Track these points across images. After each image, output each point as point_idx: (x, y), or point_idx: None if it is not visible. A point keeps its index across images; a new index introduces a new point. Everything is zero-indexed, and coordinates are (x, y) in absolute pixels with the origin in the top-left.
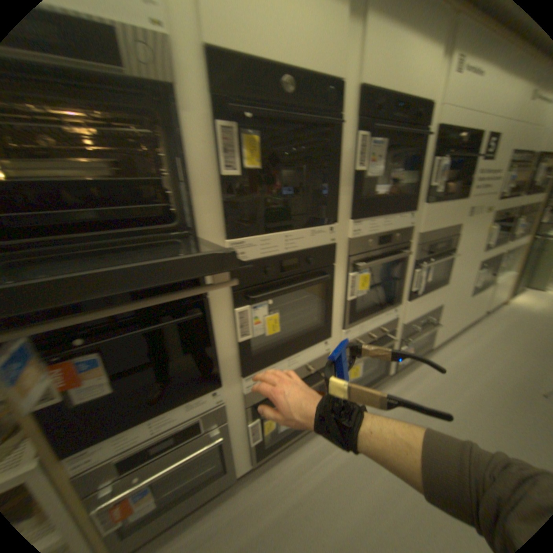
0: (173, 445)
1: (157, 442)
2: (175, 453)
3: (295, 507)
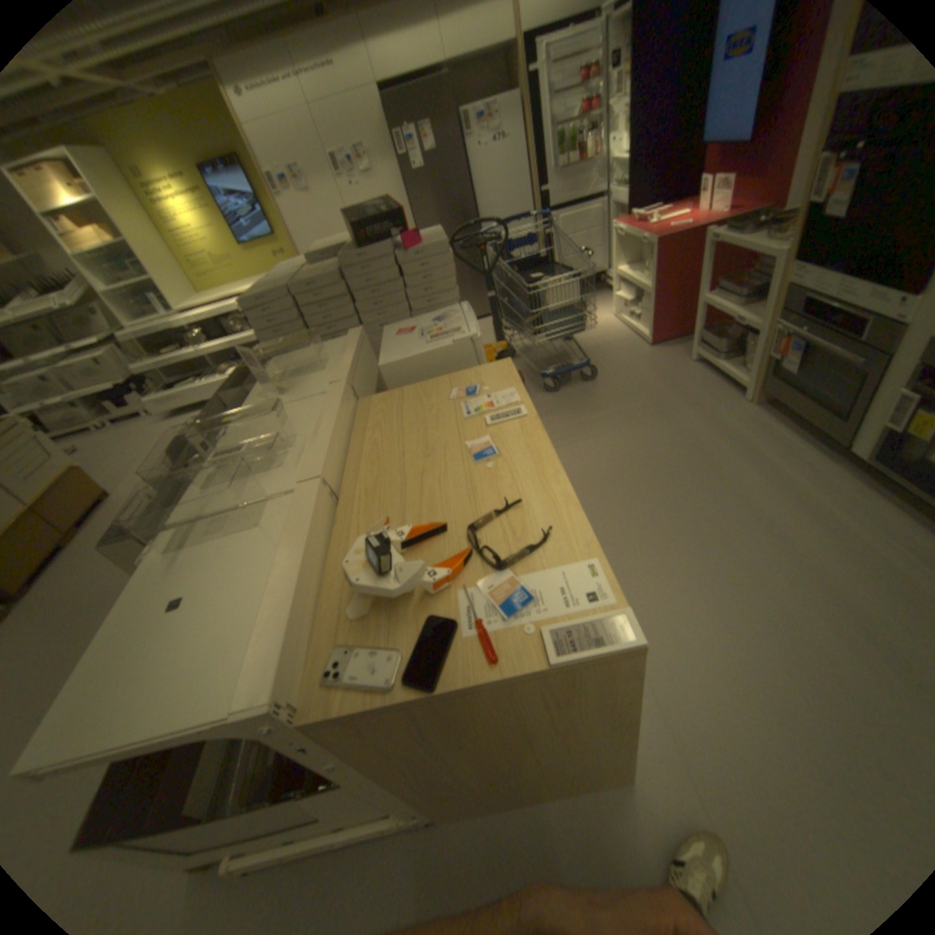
0: (840, 327)
1: (834, 310)
2: (835, 339)
3: (834, 516)
